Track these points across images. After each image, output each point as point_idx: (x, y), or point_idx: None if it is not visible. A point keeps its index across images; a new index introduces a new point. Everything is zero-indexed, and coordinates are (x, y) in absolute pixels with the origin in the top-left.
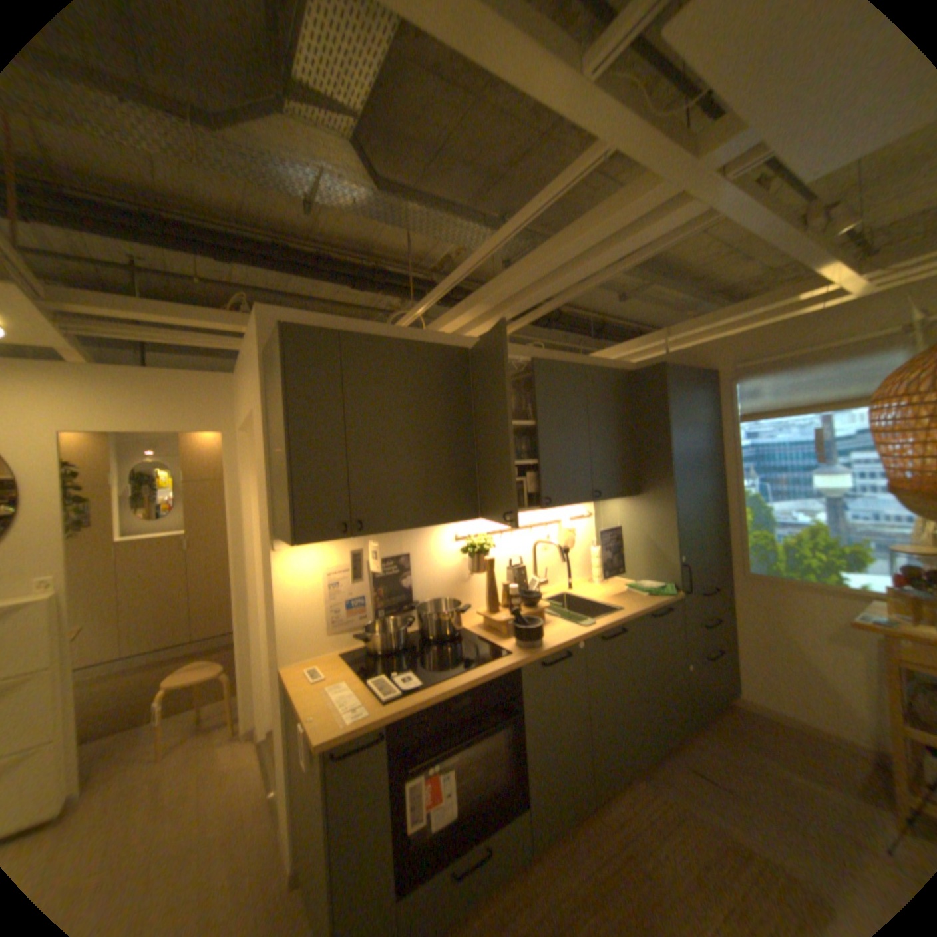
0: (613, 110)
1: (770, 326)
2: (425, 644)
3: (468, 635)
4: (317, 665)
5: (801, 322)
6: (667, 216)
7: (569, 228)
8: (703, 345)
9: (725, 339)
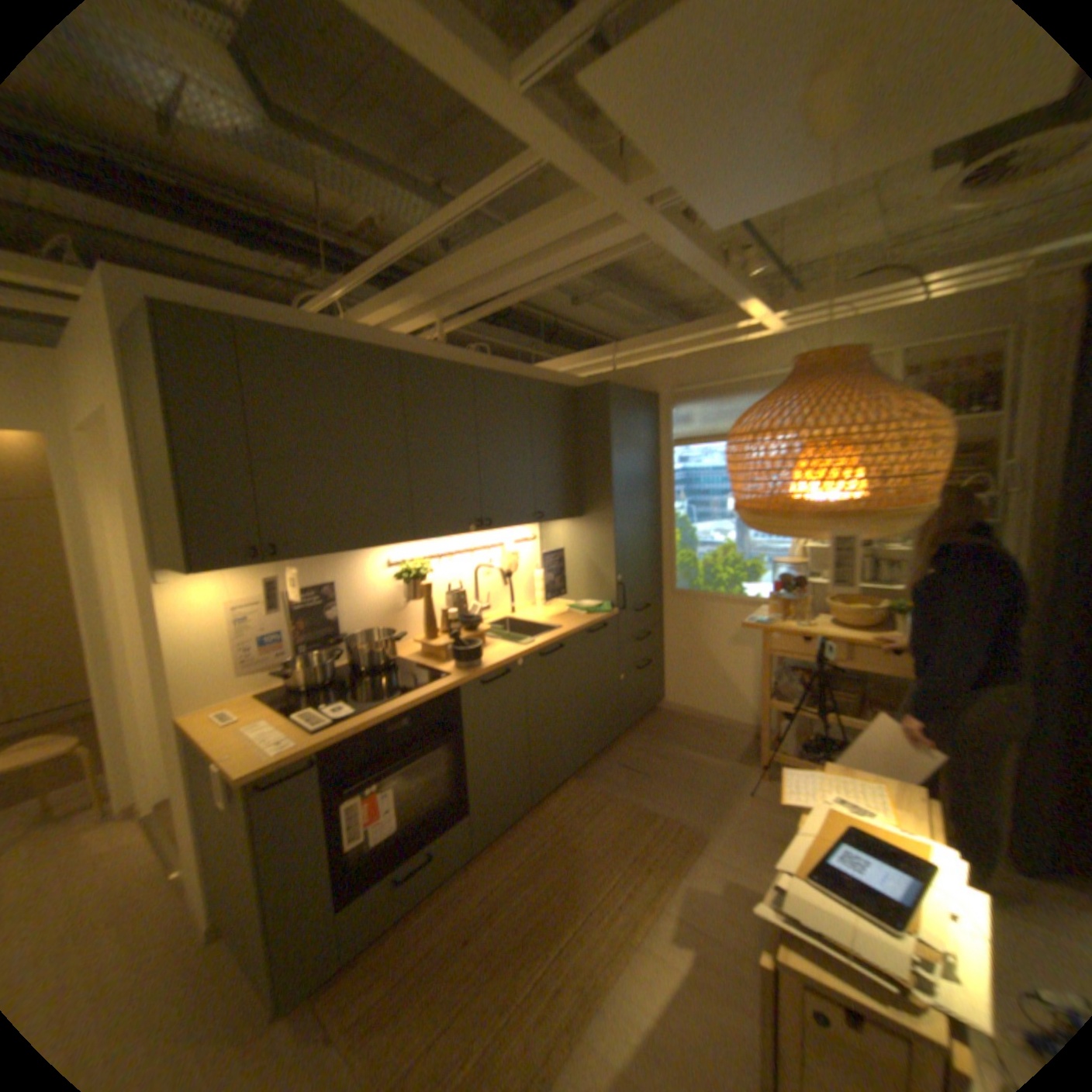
0: (544, 126)
1: (703, 354)
2: (357, 676)
3: (405, 664)
4: (226, 709)
5: (727, 354)
6: (604, 235)
7: (509, 229)
8: (647, 366)
9: (666, 362)
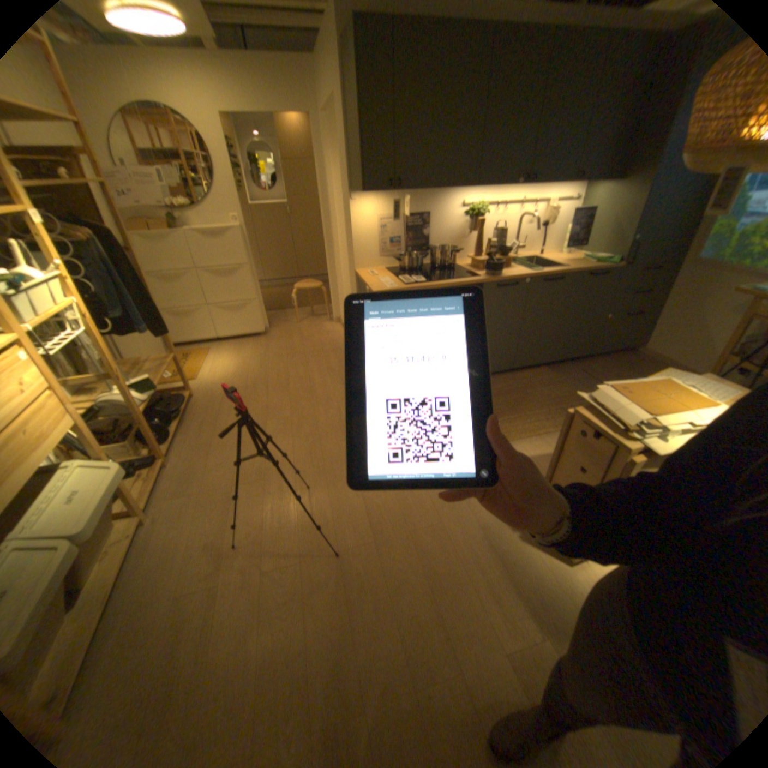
0: None
1: None
2: (431, 270)
3: (458, 269)
4: (373, 271)
5: None
6: None
7: None
8: None
9: None
